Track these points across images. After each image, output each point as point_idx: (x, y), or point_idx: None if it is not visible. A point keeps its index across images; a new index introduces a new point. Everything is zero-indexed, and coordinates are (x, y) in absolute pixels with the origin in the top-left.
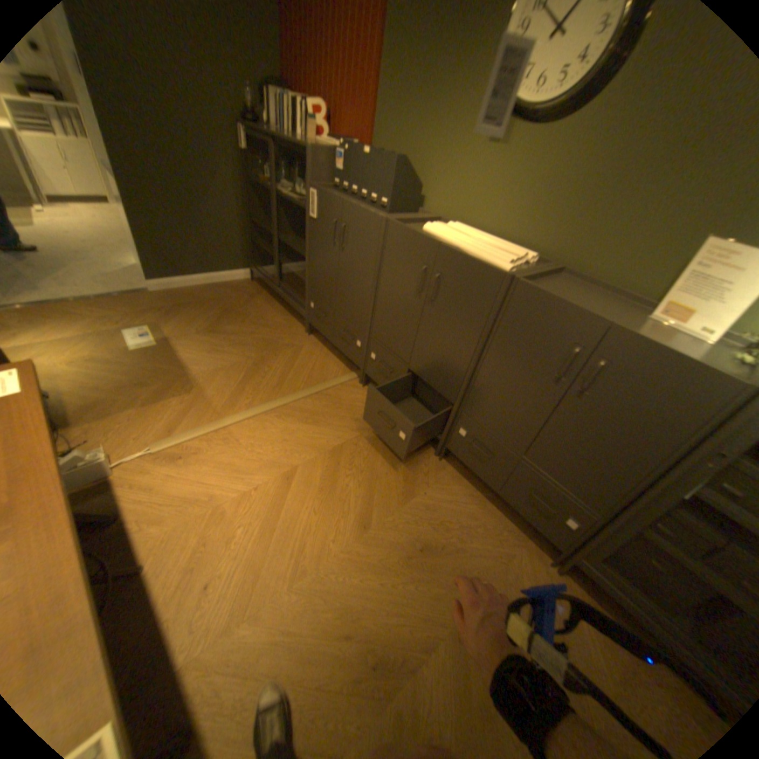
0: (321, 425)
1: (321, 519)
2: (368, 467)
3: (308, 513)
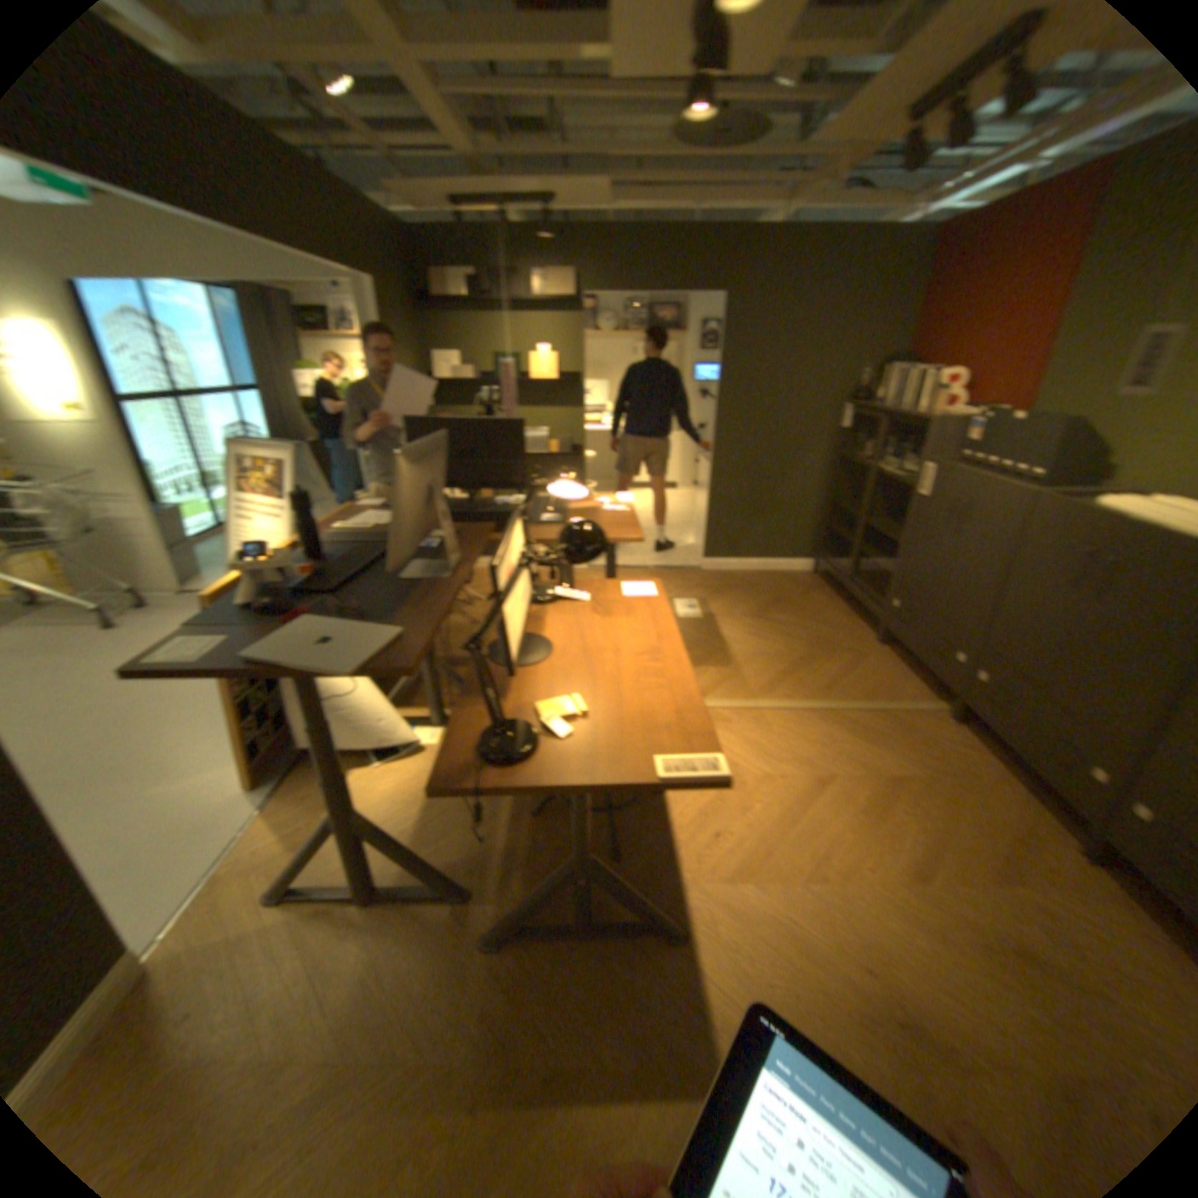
0: (878, 747)
1: (857, 841)
2: (942, 819)
3: (841, 828)
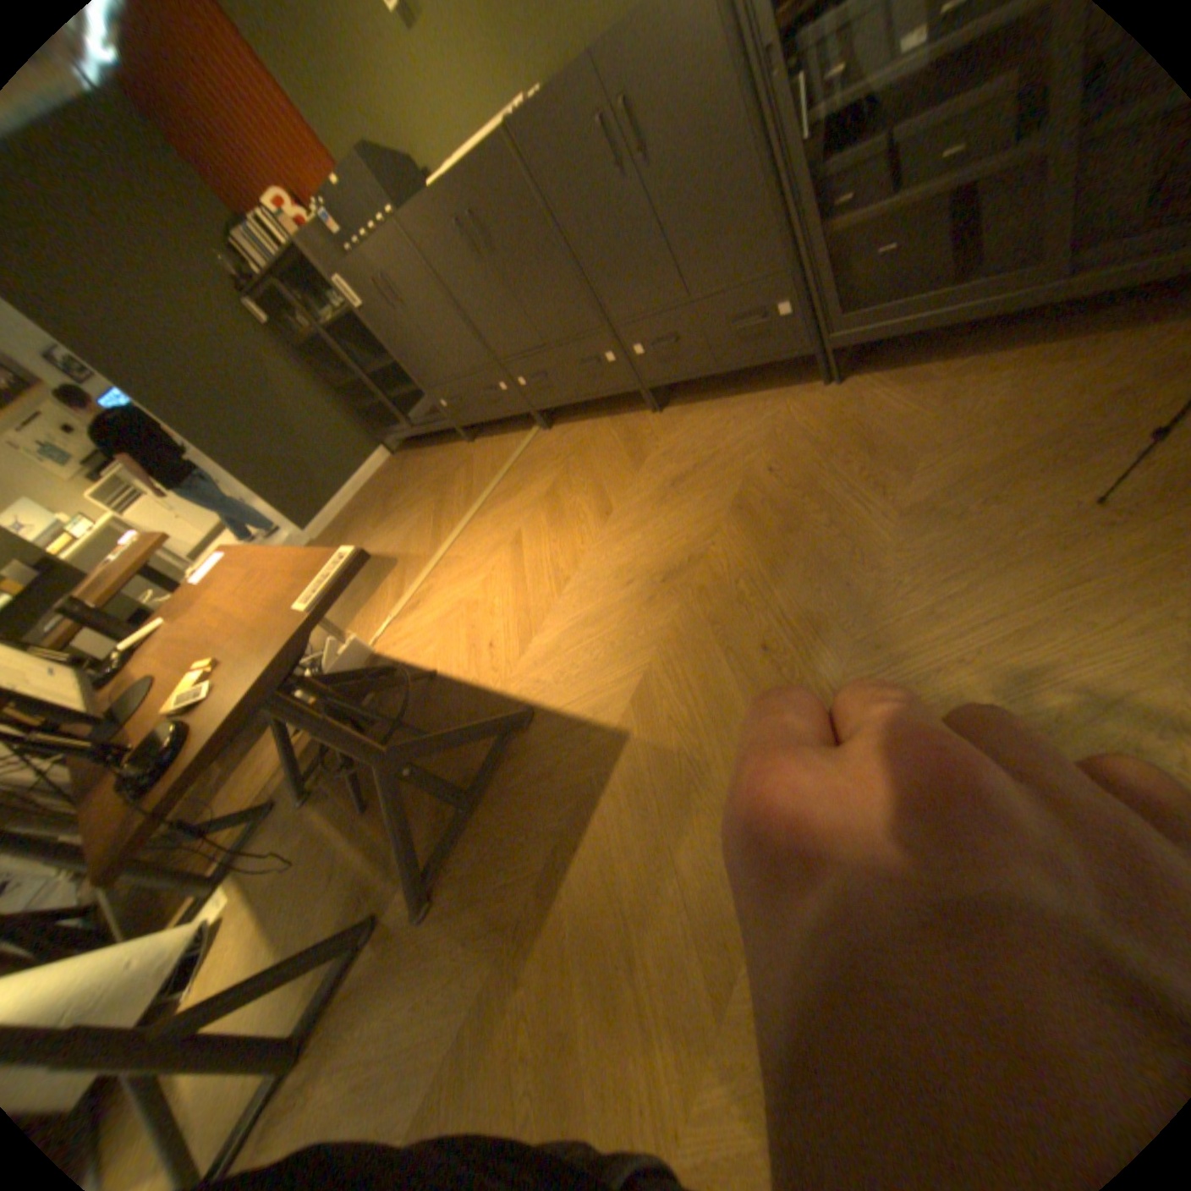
0: (526, 488)
1: (563, 541)
2: (589, 477)
3: (550, 547)
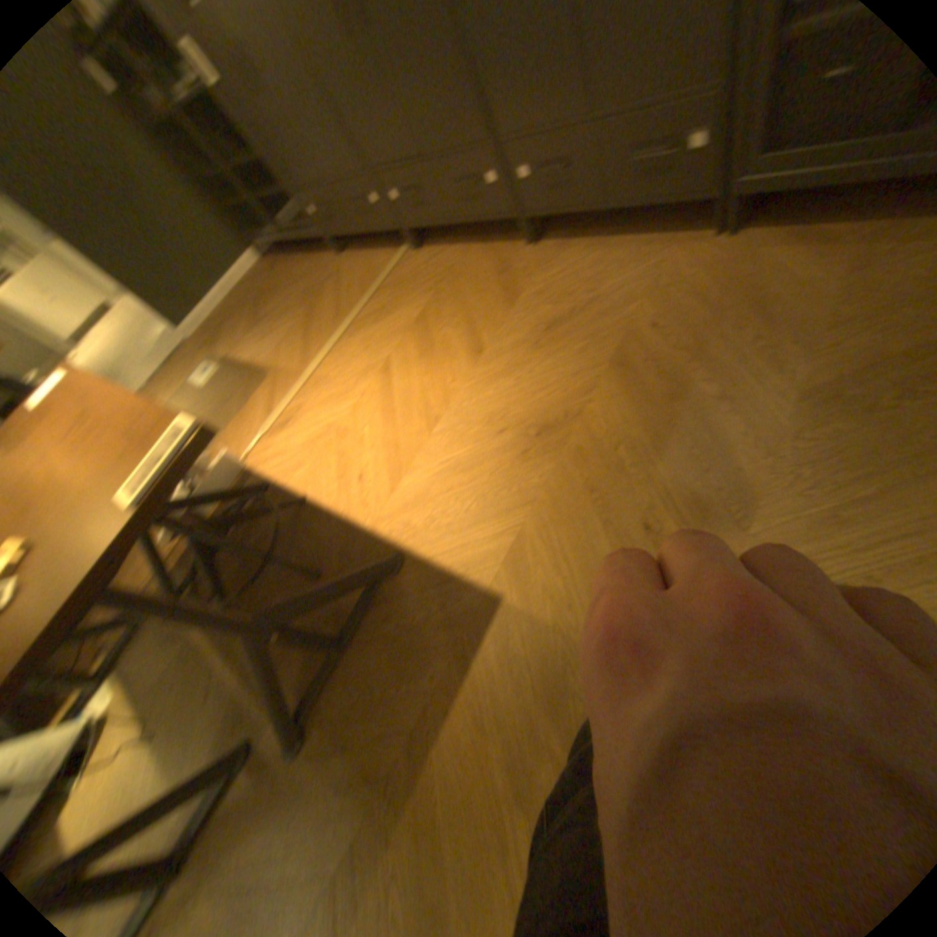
0: (393, 313)
1: (432, 377)
2: (458, 309)
3: (418, 381)
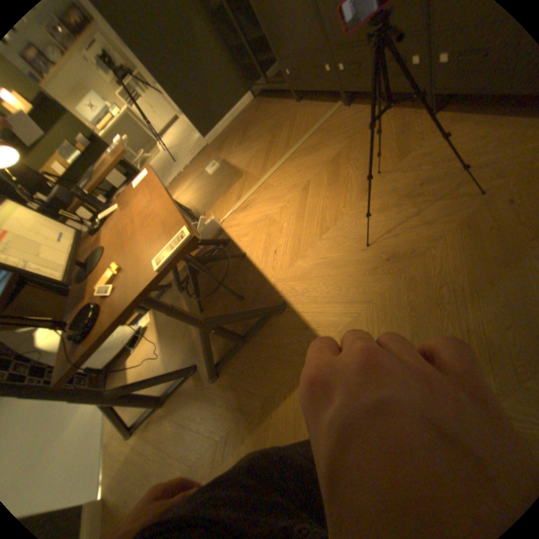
0: (321, 148)
1: (333, 198)
2: (363, 154)
3: (324, 199)
